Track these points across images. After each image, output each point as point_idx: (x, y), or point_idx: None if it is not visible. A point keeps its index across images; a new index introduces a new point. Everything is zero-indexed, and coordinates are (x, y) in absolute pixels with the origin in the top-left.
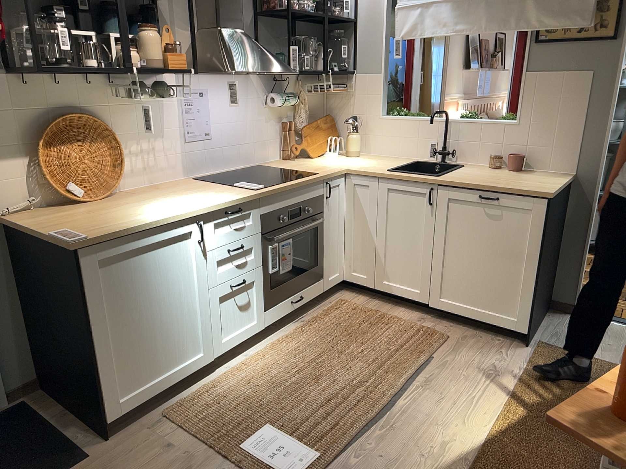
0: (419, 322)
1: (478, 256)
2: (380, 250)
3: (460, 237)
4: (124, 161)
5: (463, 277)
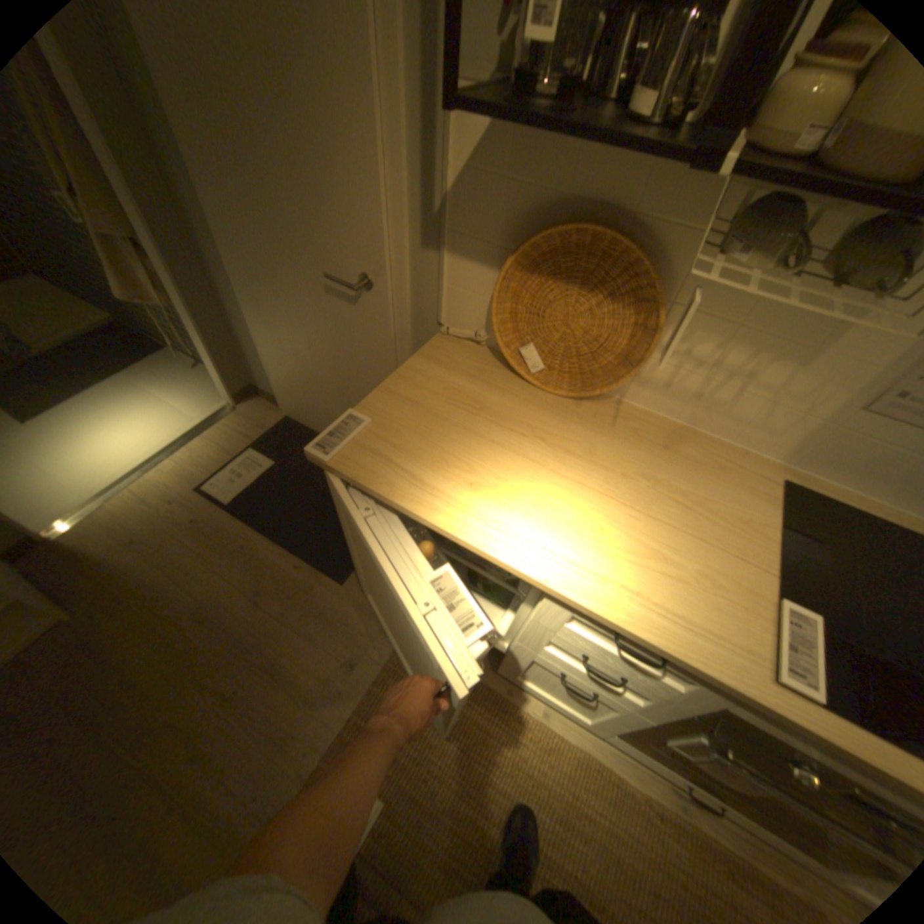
0: None
1: None
2: None
3: None
4: (644, 361)
5: None
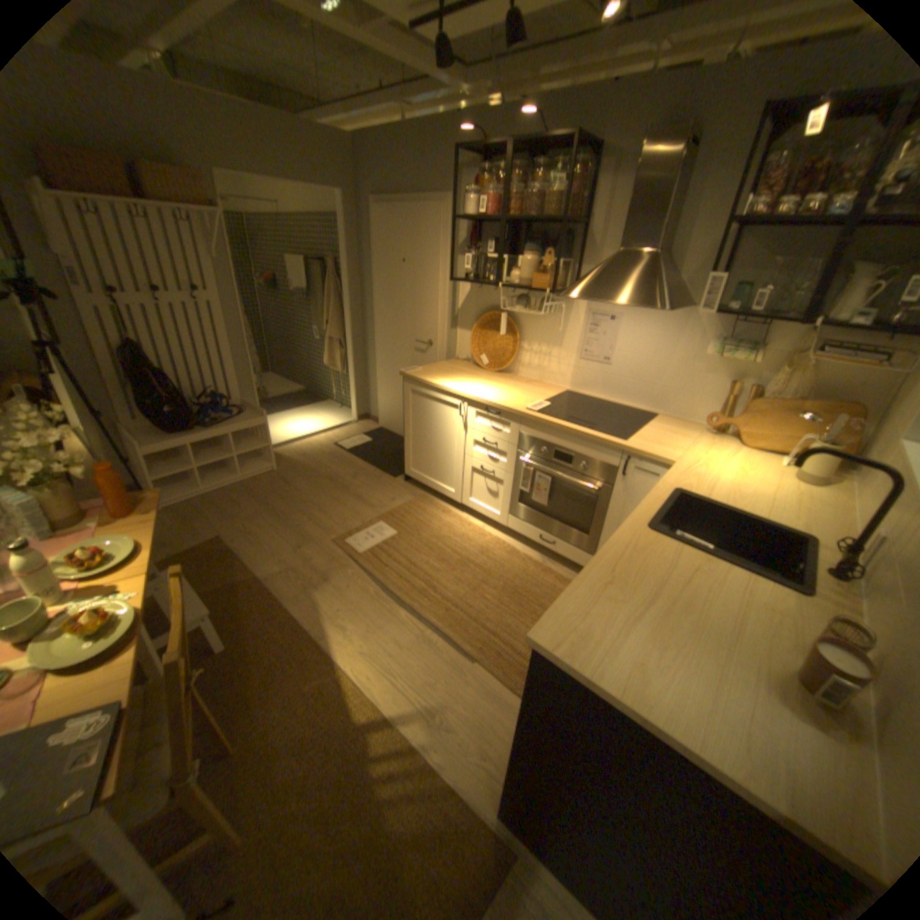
0: None
1: None
2: None
3: None
4: (515, 353)
5: None
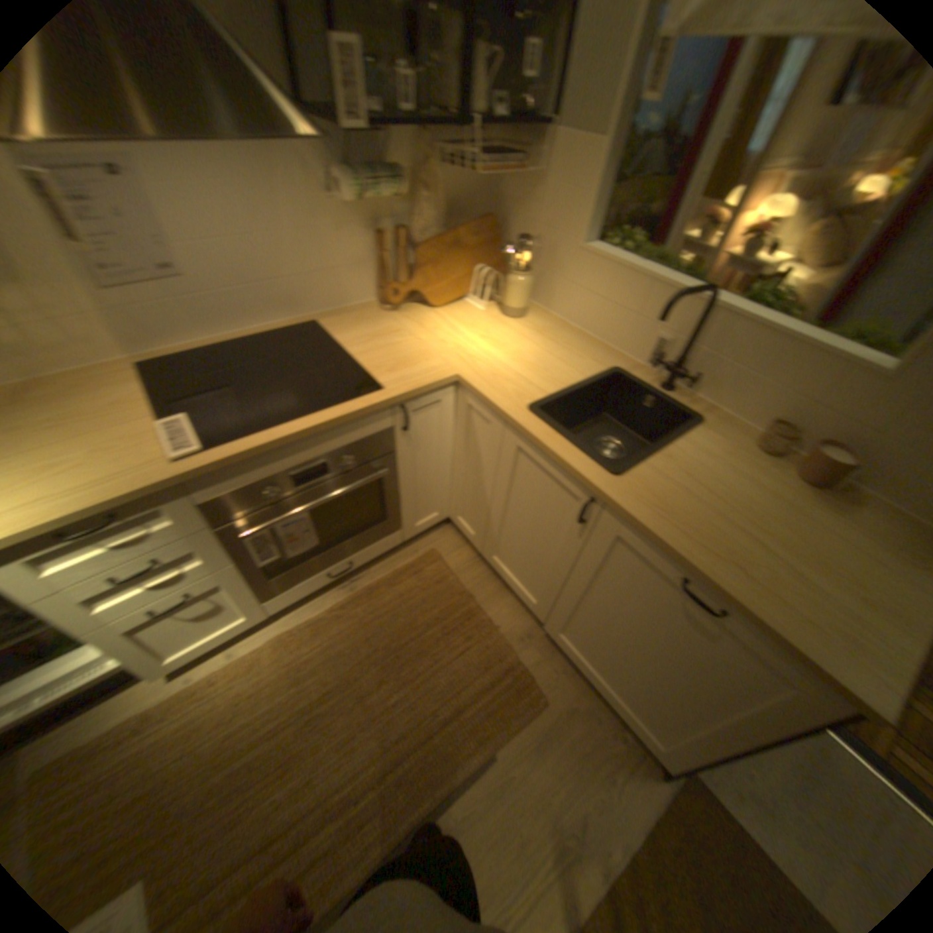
0: (516, 647)
1: (636, 644)
2: (492, 519)
3: (615, 598)
4: None
5: (600, 642)
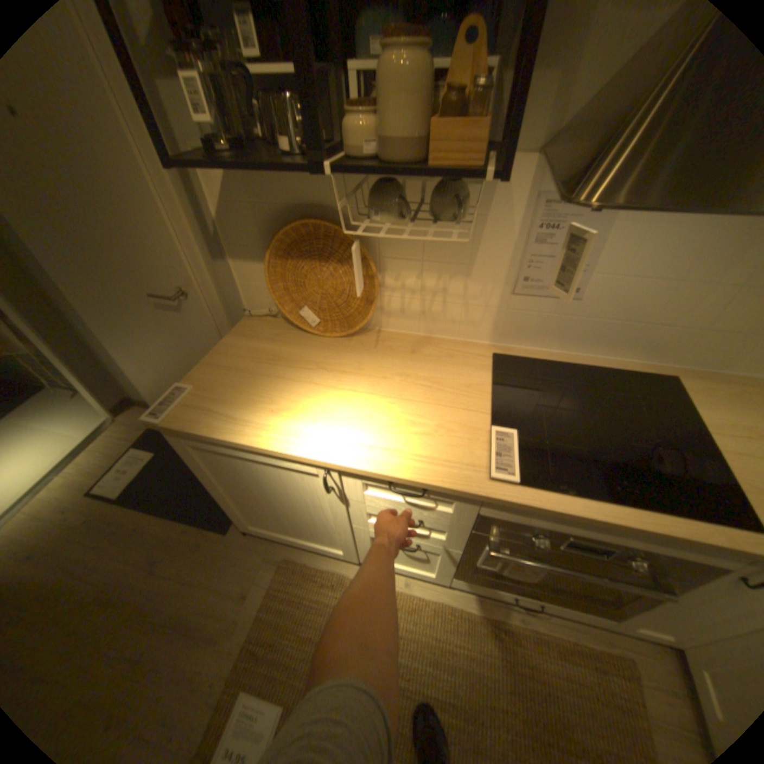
0: None
1: None
2: None
3: None
4: (375, 298)
5: None
